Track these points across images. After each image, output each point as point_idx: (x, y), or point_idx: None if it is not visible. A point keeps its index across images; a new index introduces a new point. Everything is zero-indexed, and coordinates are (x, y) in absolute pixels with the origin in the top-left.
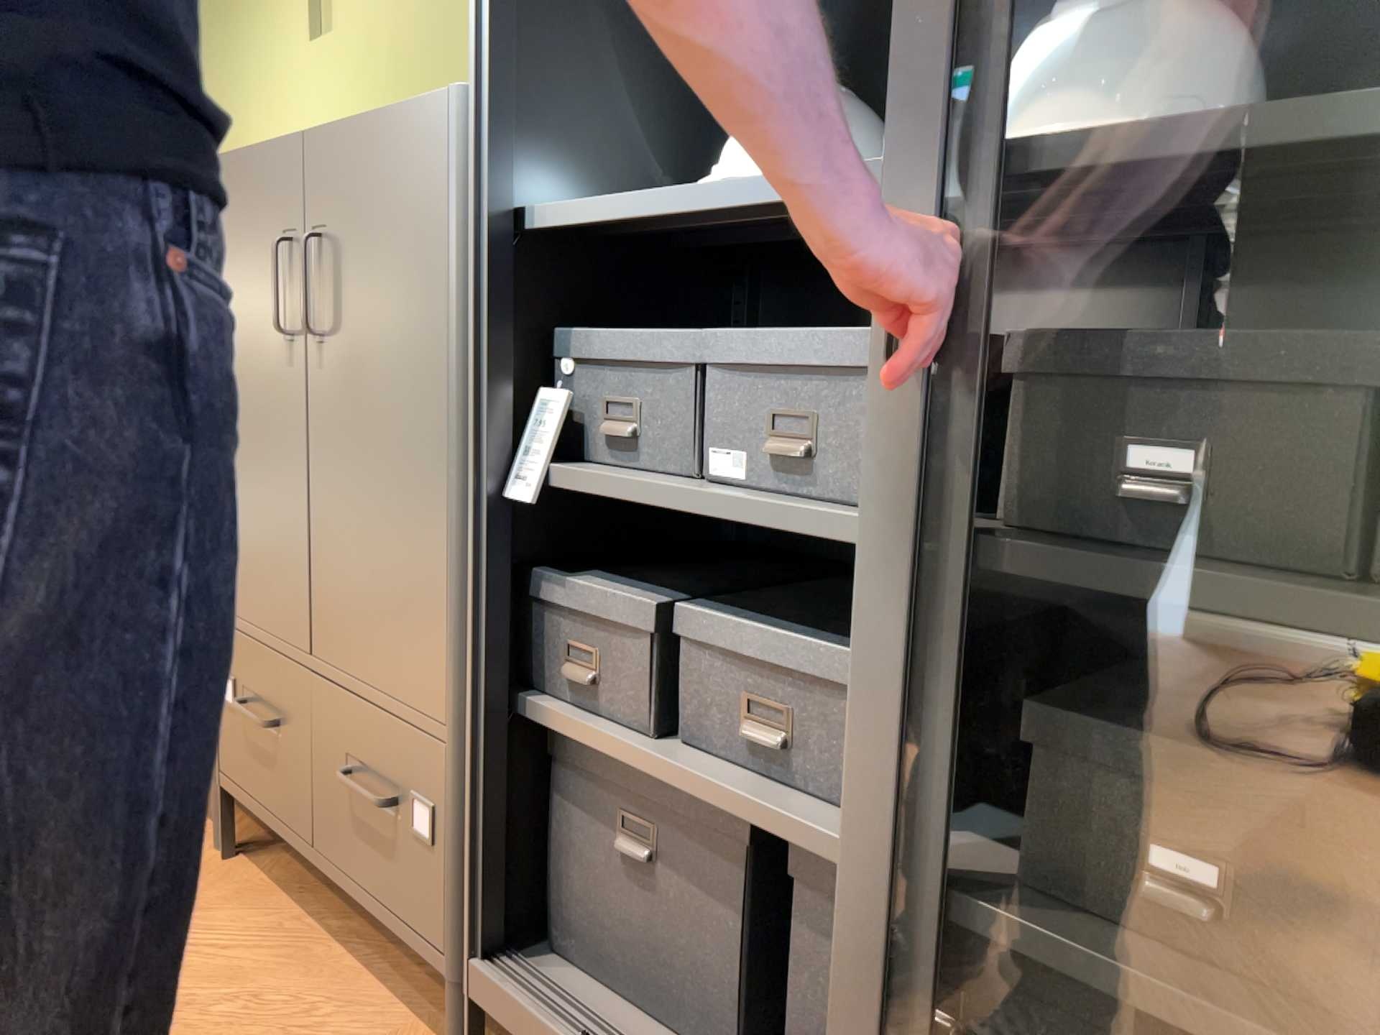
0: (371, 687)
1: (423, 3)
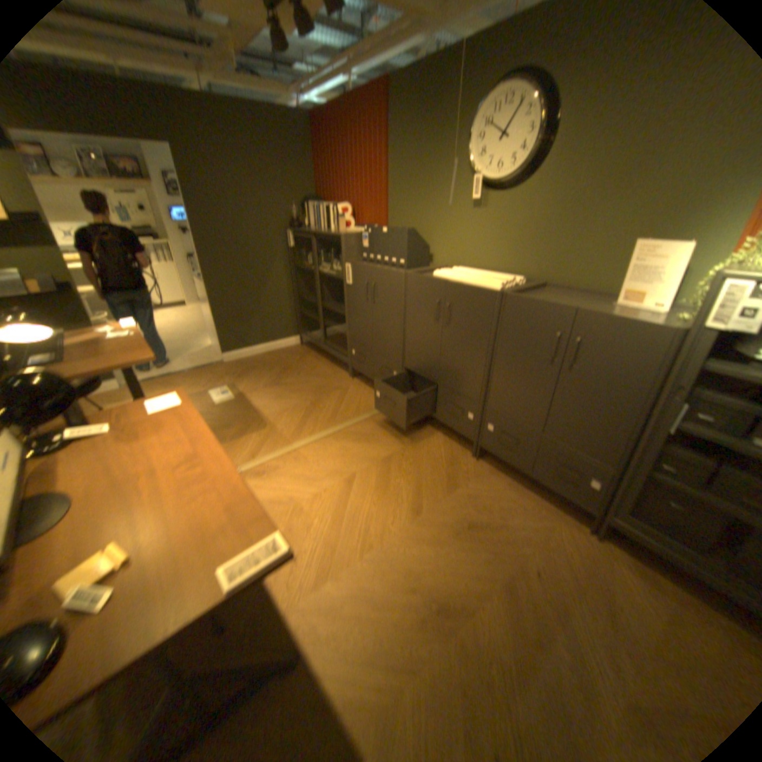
0: (575, 450)
1: (542, 211)
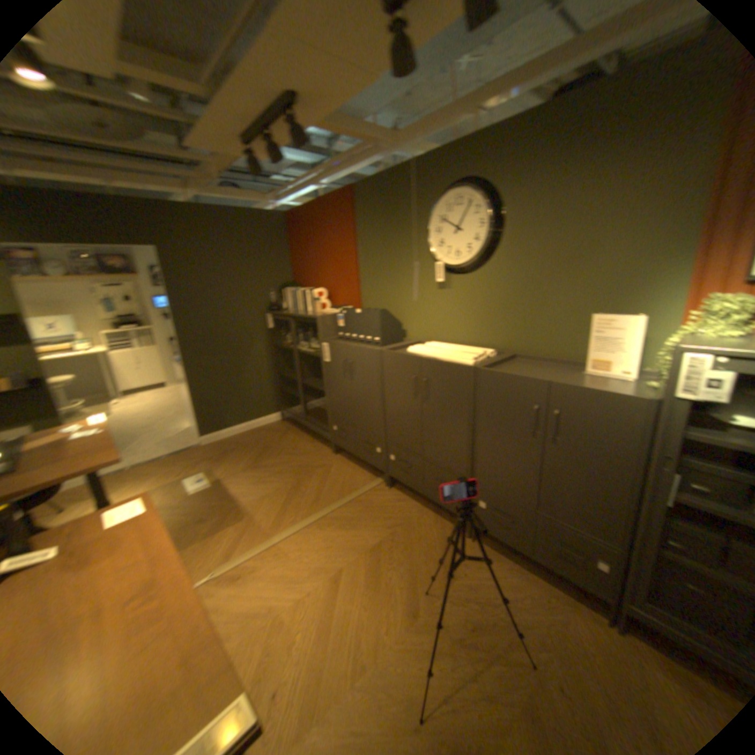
0: (575, 528)
1: (501, 290)
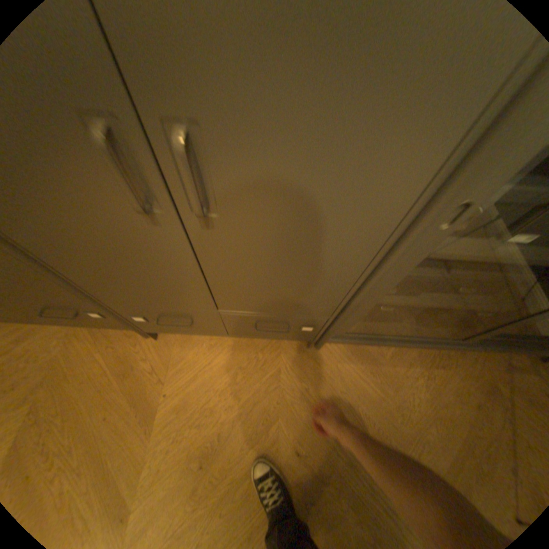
0: (272, 313)
1: None
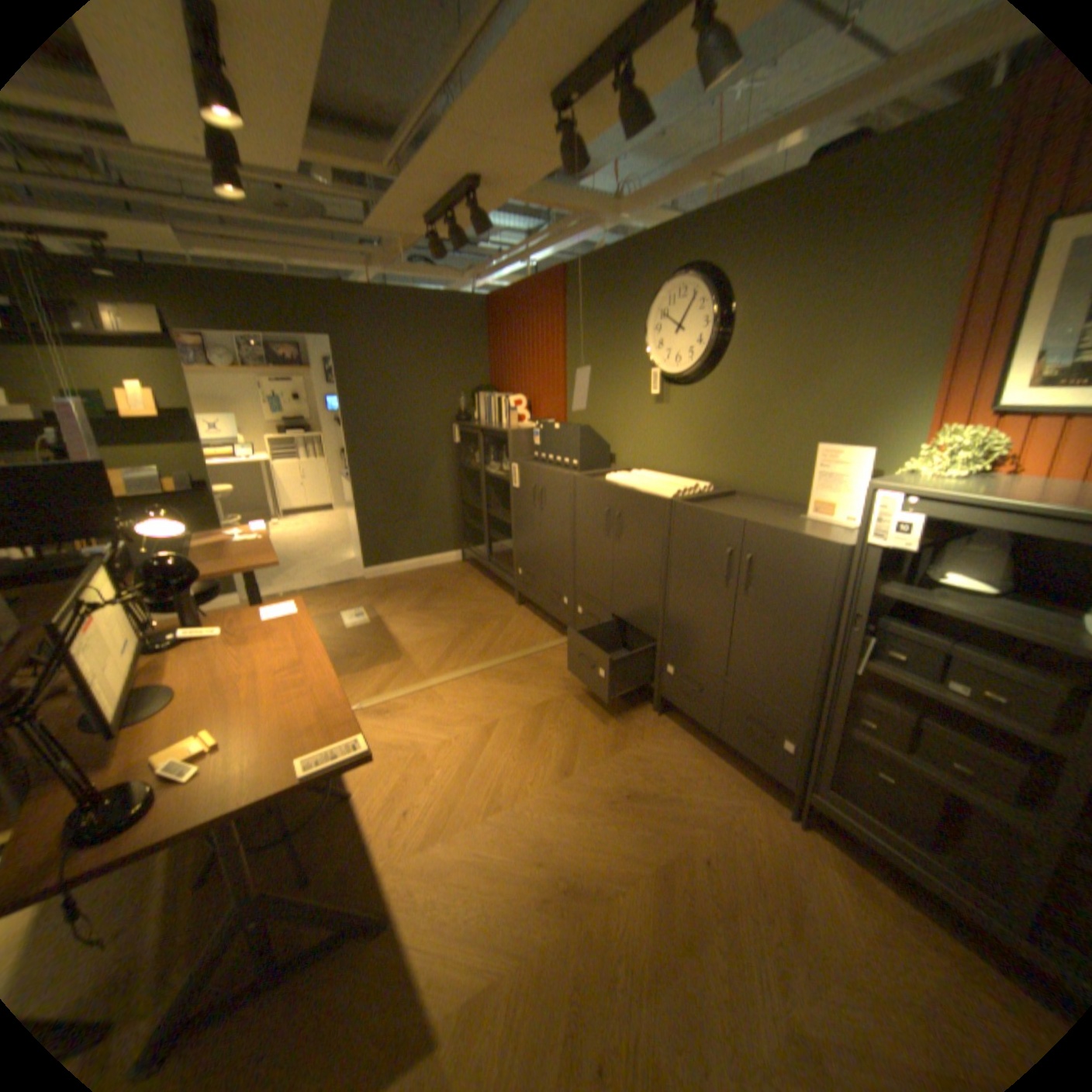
0: (763, 699)
1: (726, 409)
